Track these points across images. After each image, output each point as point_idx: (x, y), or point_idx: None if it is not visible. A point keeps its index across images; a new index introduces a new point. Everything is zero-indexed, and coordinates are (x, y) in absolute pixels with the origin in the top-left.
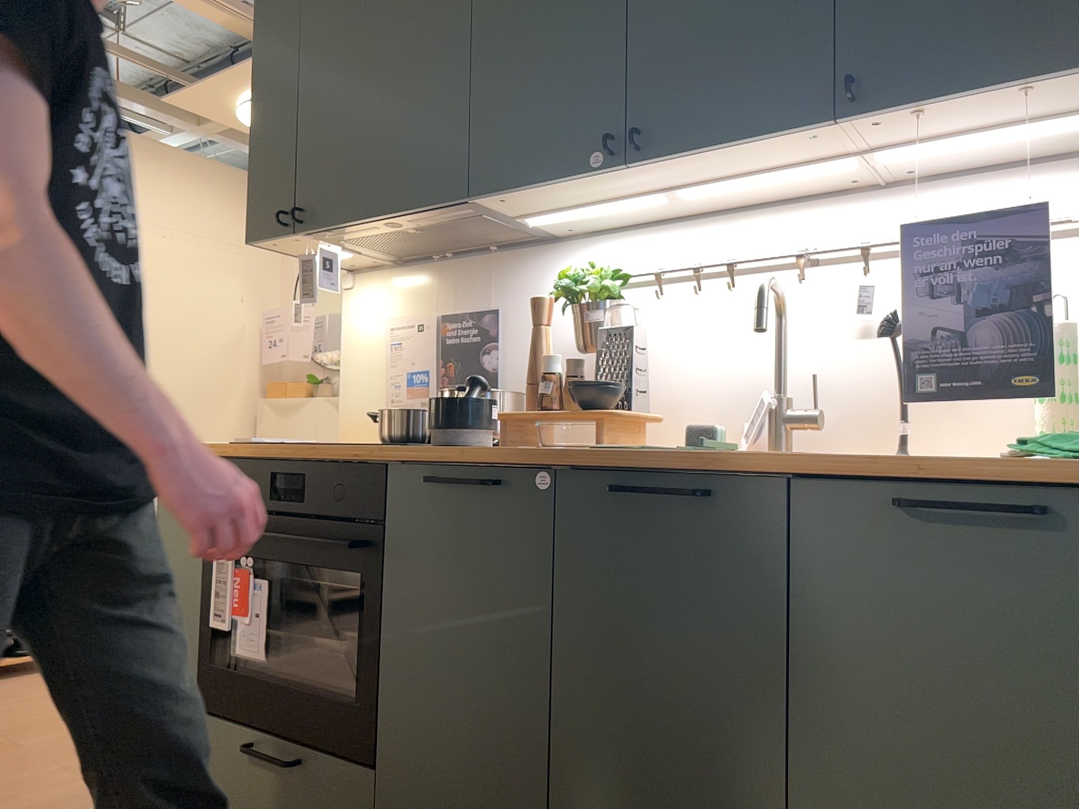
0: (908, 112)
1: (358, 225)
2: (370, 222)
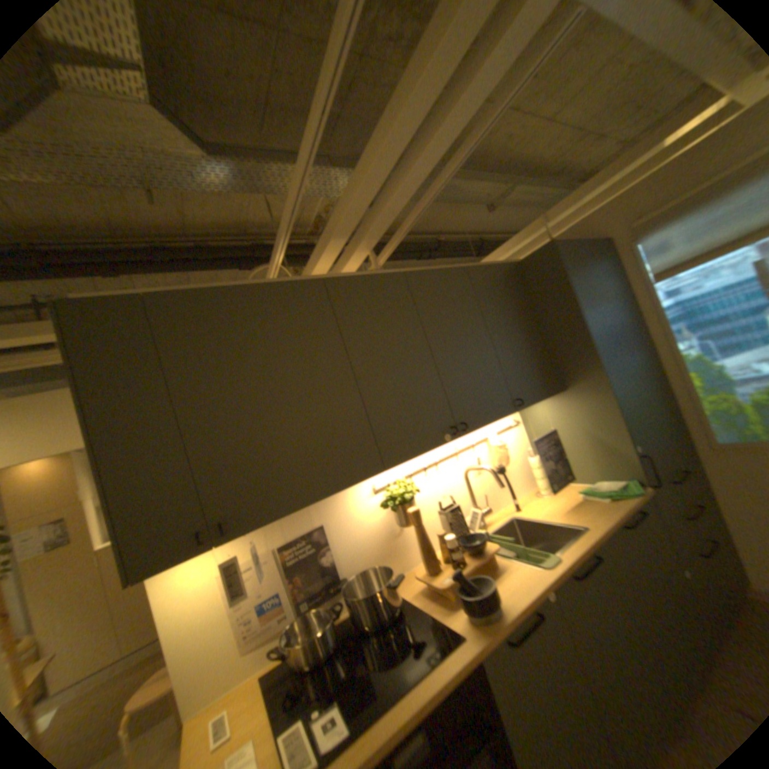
0: (525, 407)
1: (286, 515)
2: (299, 509)
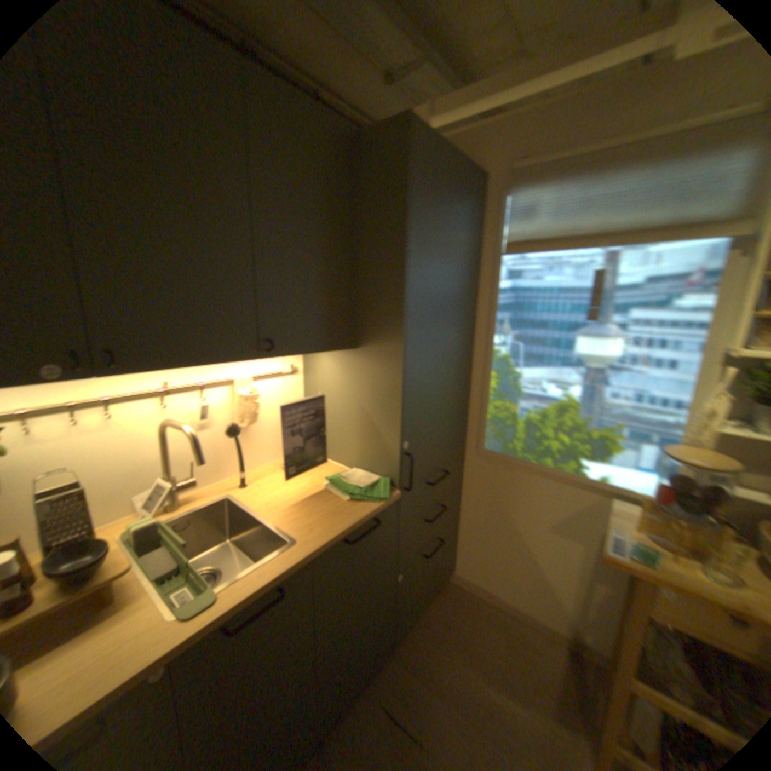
0: (285, 355)
1: None
2: None
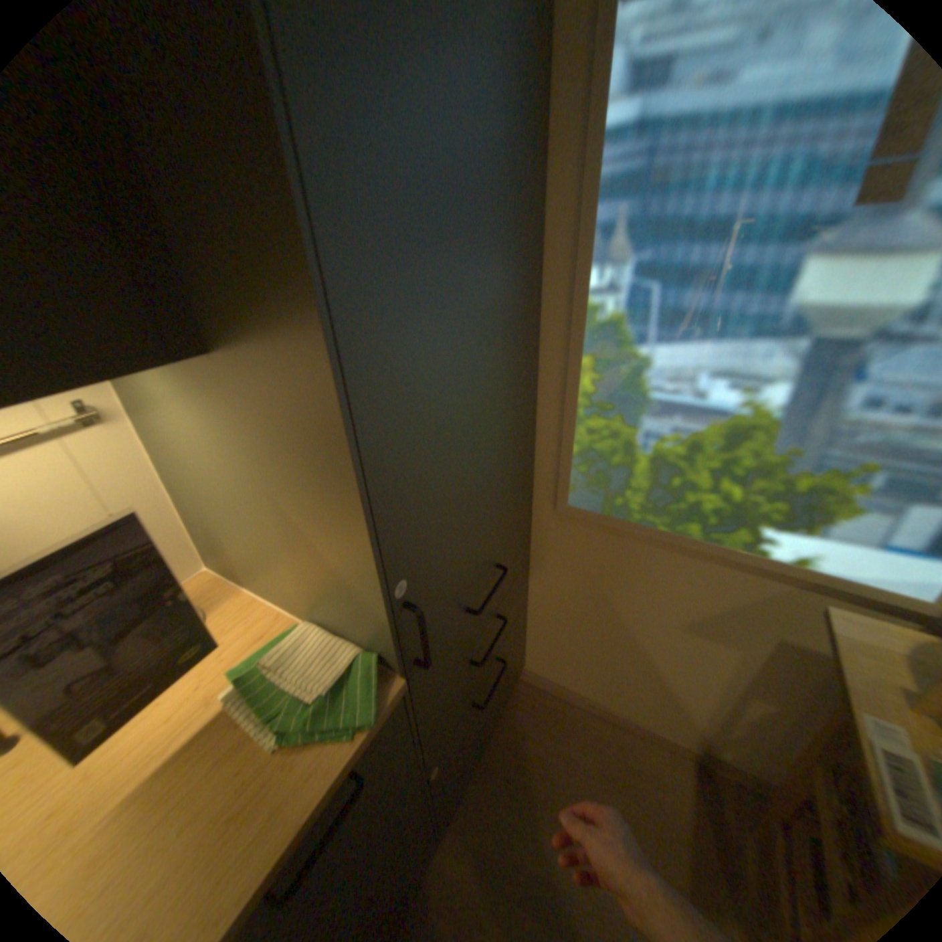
0: None
1: None
2: None
